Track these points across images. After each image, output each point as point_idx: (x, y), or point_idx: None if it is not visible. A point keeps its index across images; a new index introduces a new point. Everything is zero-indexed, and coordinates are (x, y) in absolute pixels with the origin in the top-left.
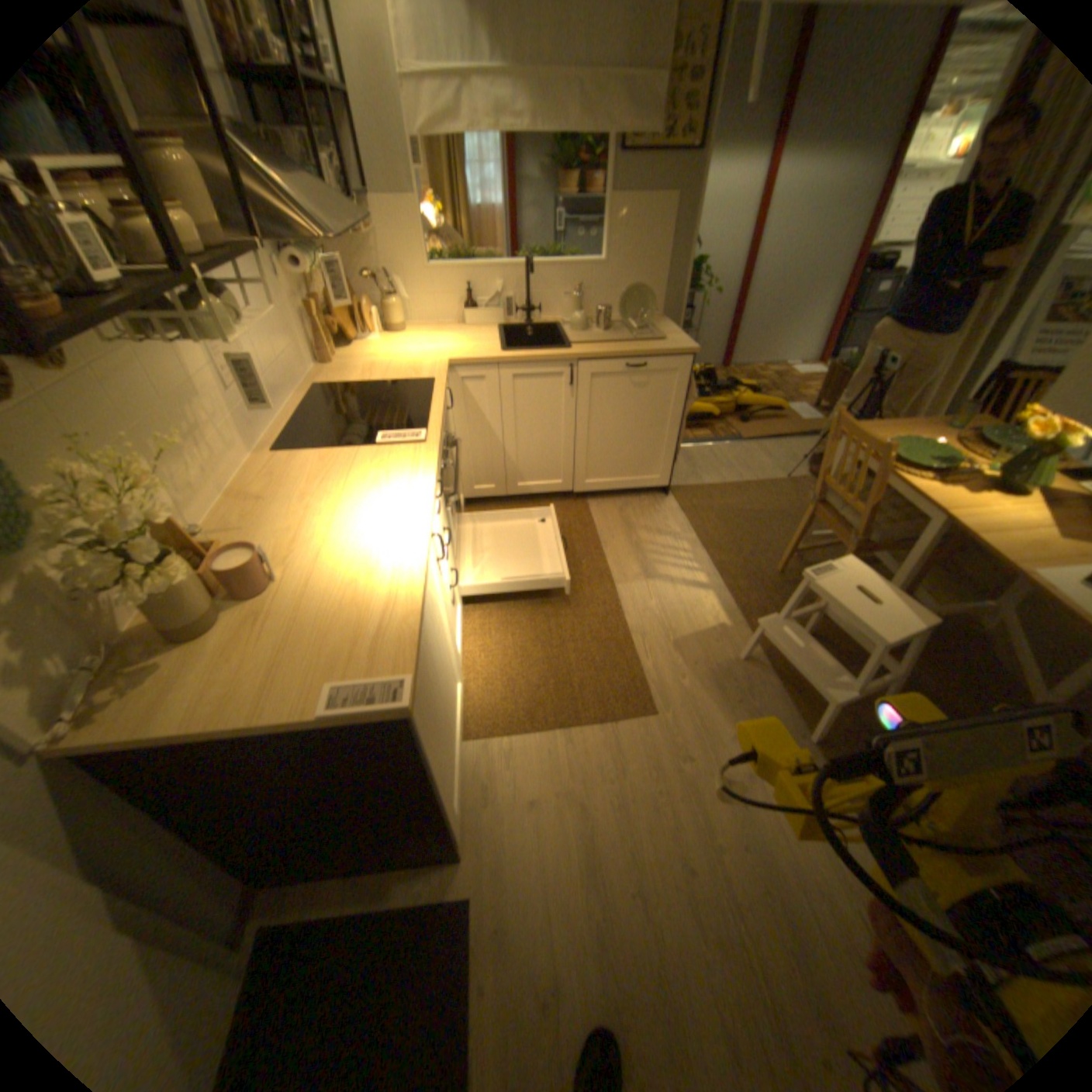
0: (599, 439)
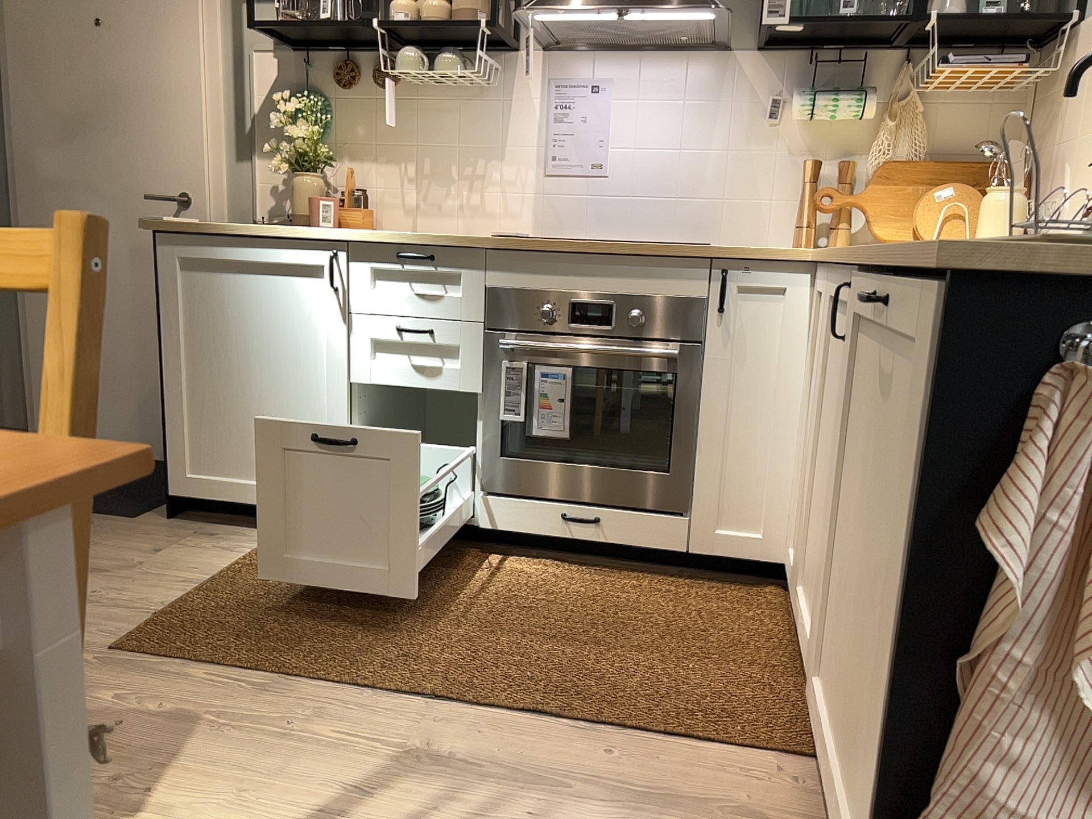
0: (852, 554)
